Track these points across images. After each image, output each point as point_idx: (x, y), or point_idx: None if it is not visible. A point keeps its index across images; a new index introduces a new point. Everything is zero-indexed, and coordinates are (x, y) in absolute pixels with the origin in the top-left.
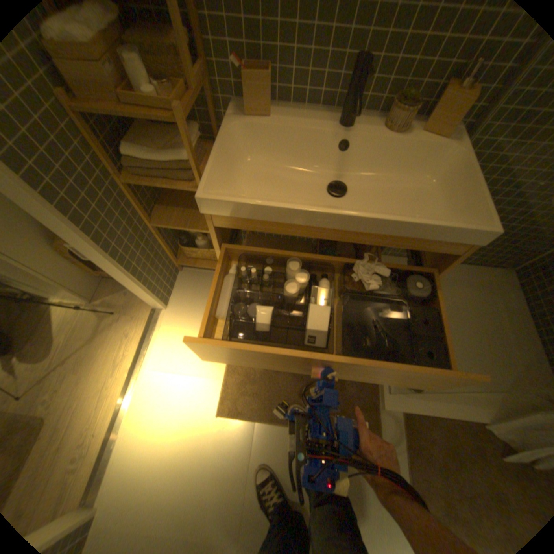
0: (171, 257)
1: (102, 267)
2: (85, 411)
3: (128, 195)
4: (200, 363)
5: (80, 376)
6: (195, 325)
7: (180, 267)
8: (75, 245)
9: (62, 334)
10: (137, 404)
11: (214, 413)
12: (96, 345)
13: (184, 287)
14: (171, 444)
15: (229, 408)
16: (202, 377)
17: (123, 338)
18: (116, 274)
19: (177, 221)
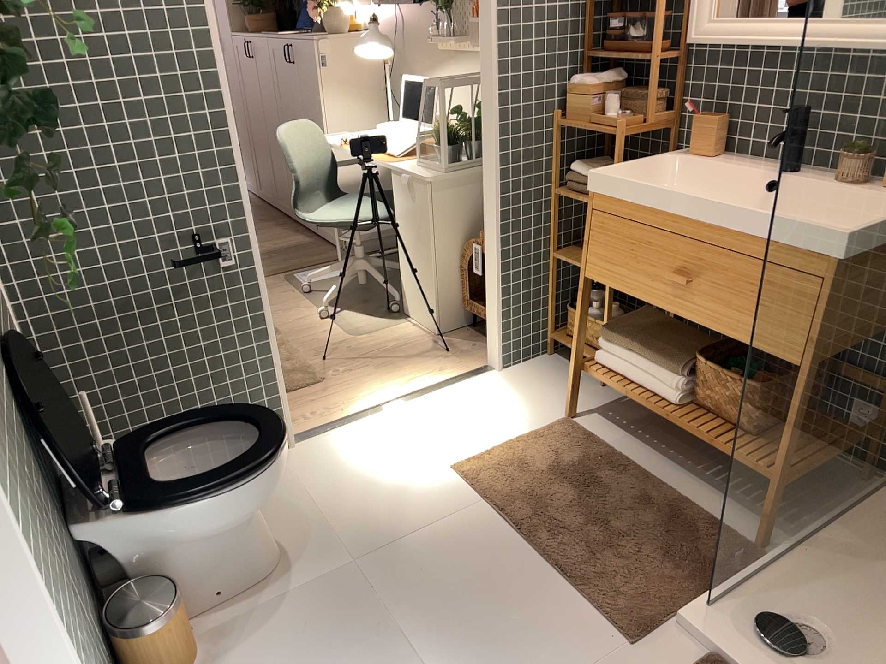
0: (552, 315)
1: (490, 253)
2: (357, 394)
3: (555, 207)
4: (487, 426)
5: (379, 373)
6: (516, 399)
7: (554, 353)
8: (489, 215)
9: (397, 343)
10: (399, 414)
11: (455, 466)
12: (413, 363)
13: (539, 368)
14: (392, 456)
15: (473, 473)
16: (476, 436)
17: (439, 371)
18: (494, 267)
19: (580, 250)
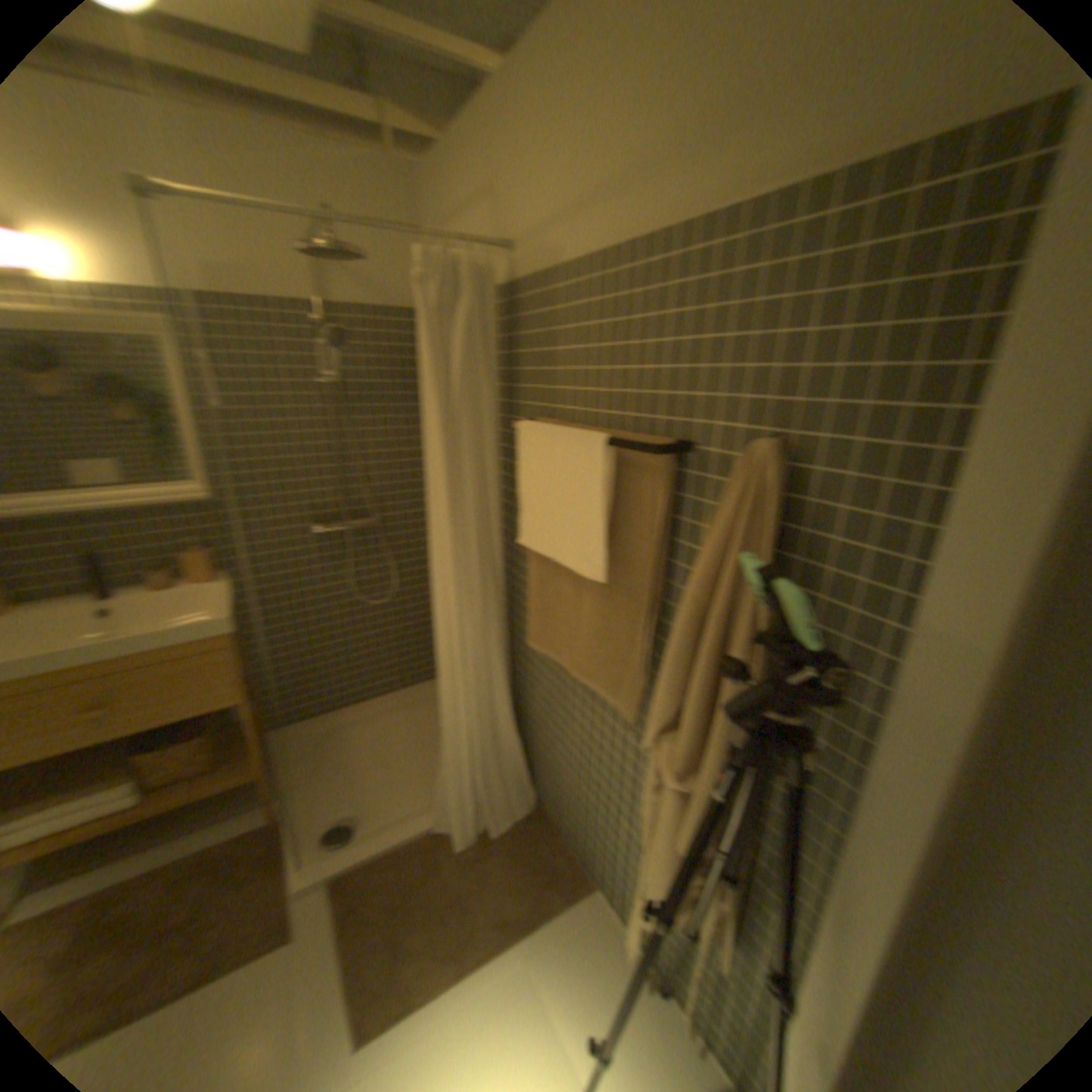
0: None
1: None
2: None
3: None
4: None
5: None
6: None
7: None
8: None
9: None
10: None
11: None
12: None
13: None
14: None
15: None
16: None
17: None
18: None
19: None
